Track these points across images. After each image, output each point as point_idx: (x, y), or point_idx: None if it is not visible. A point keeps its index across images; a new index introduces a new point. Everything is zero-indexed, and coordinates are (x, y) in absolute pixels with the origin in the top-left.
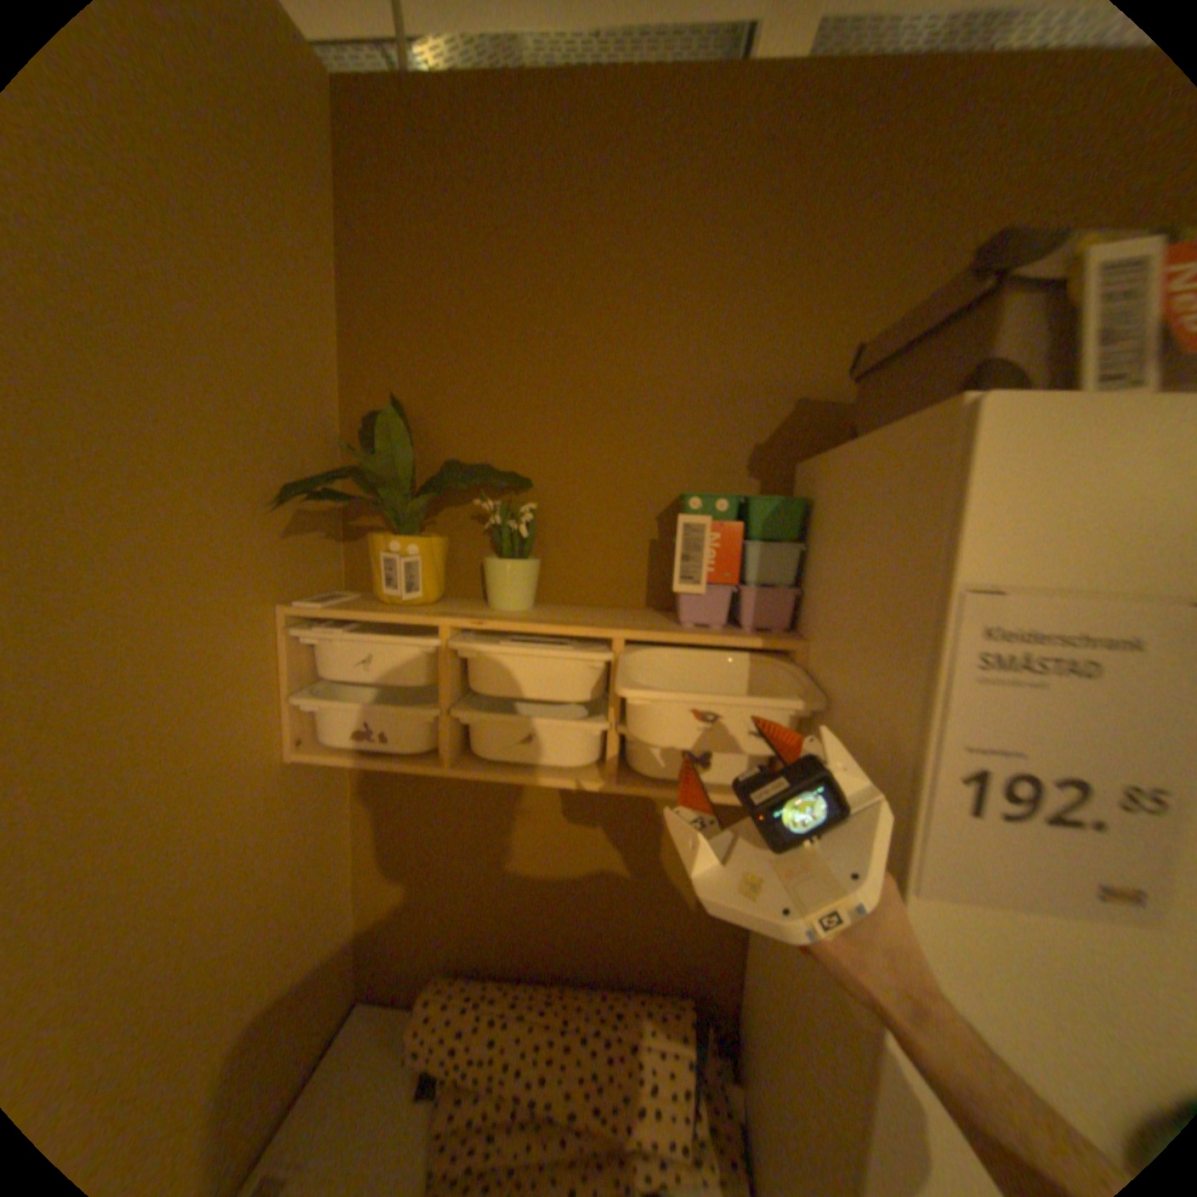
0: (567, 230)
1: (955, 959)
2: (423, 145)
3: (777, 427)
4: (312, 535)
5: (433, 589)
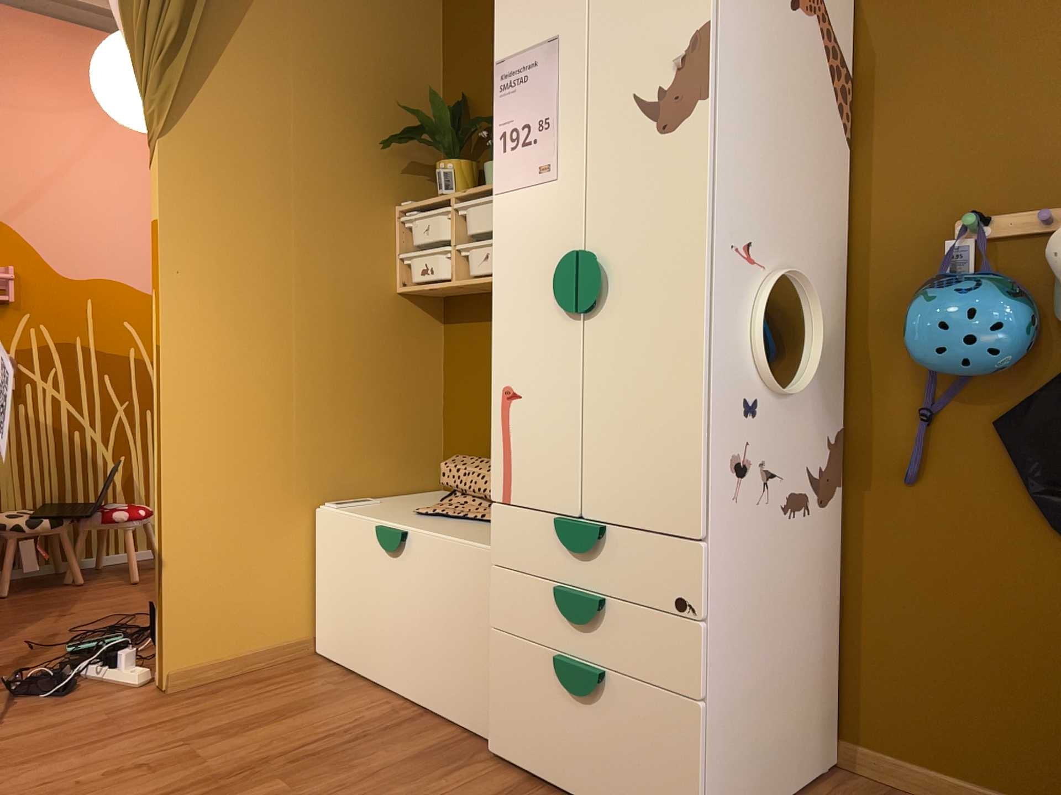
0: None
1: (506, 218)
2: None
3: None
4: (420, 177)
5: (461, 191)
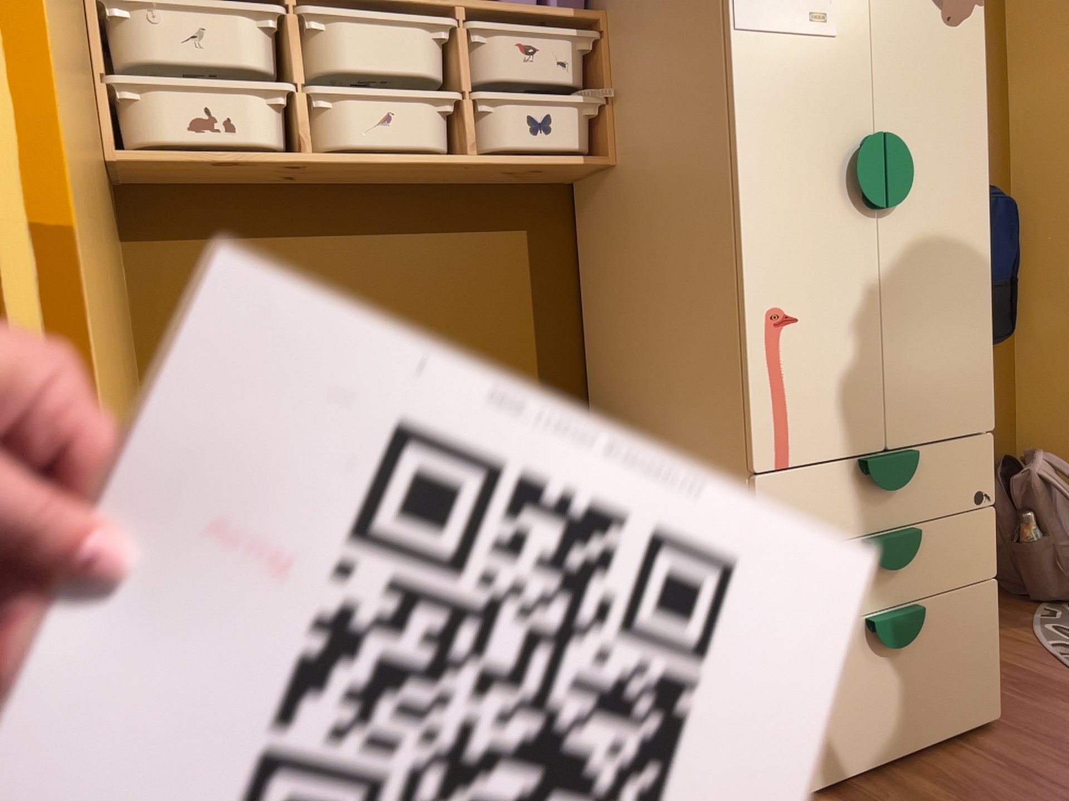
0: None
1: (757, 71)
2: None
3: None
4: None
5: None
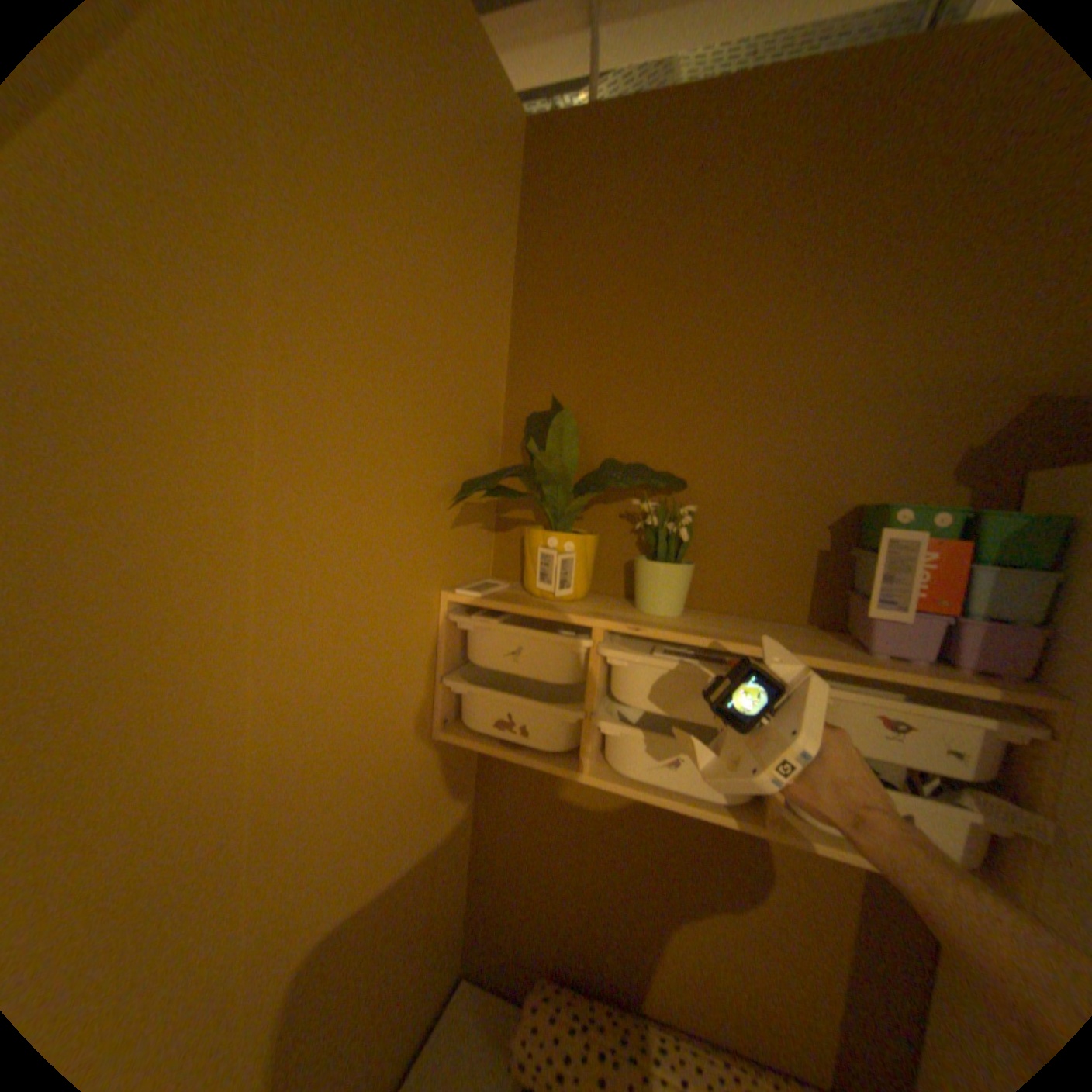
0: (747, 227)
1: None
2: (604, 164)
3: (1001, 426)
4: (474, 525)
5: (582, 585)
